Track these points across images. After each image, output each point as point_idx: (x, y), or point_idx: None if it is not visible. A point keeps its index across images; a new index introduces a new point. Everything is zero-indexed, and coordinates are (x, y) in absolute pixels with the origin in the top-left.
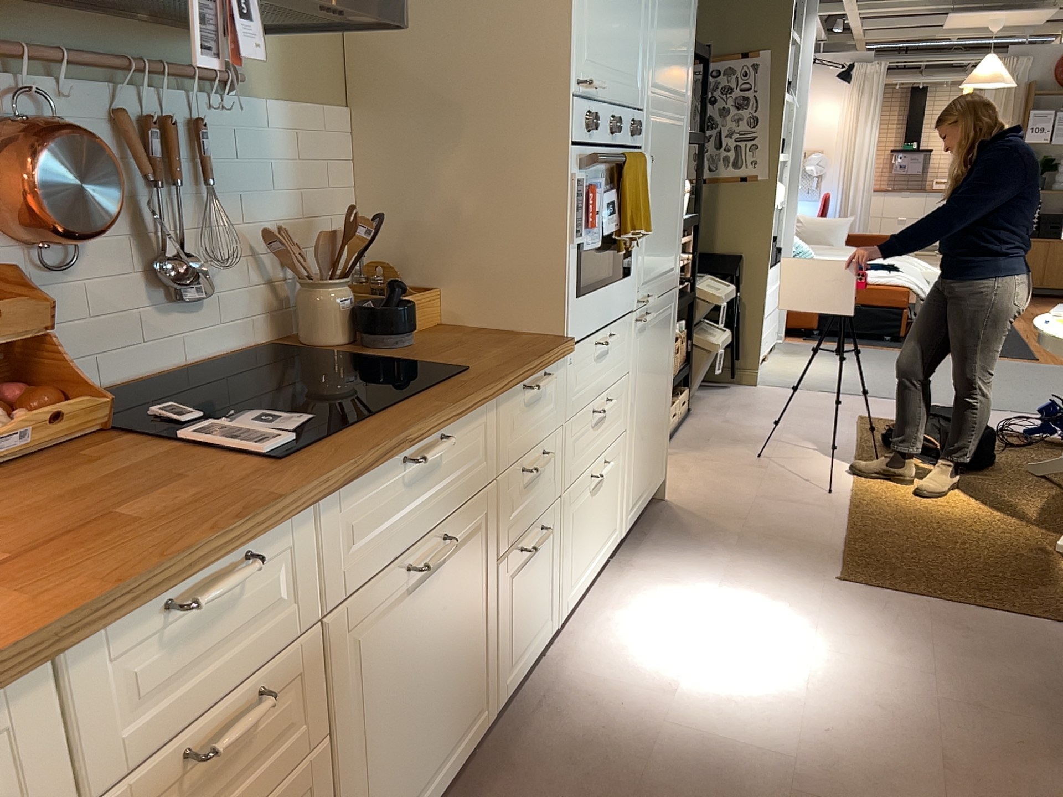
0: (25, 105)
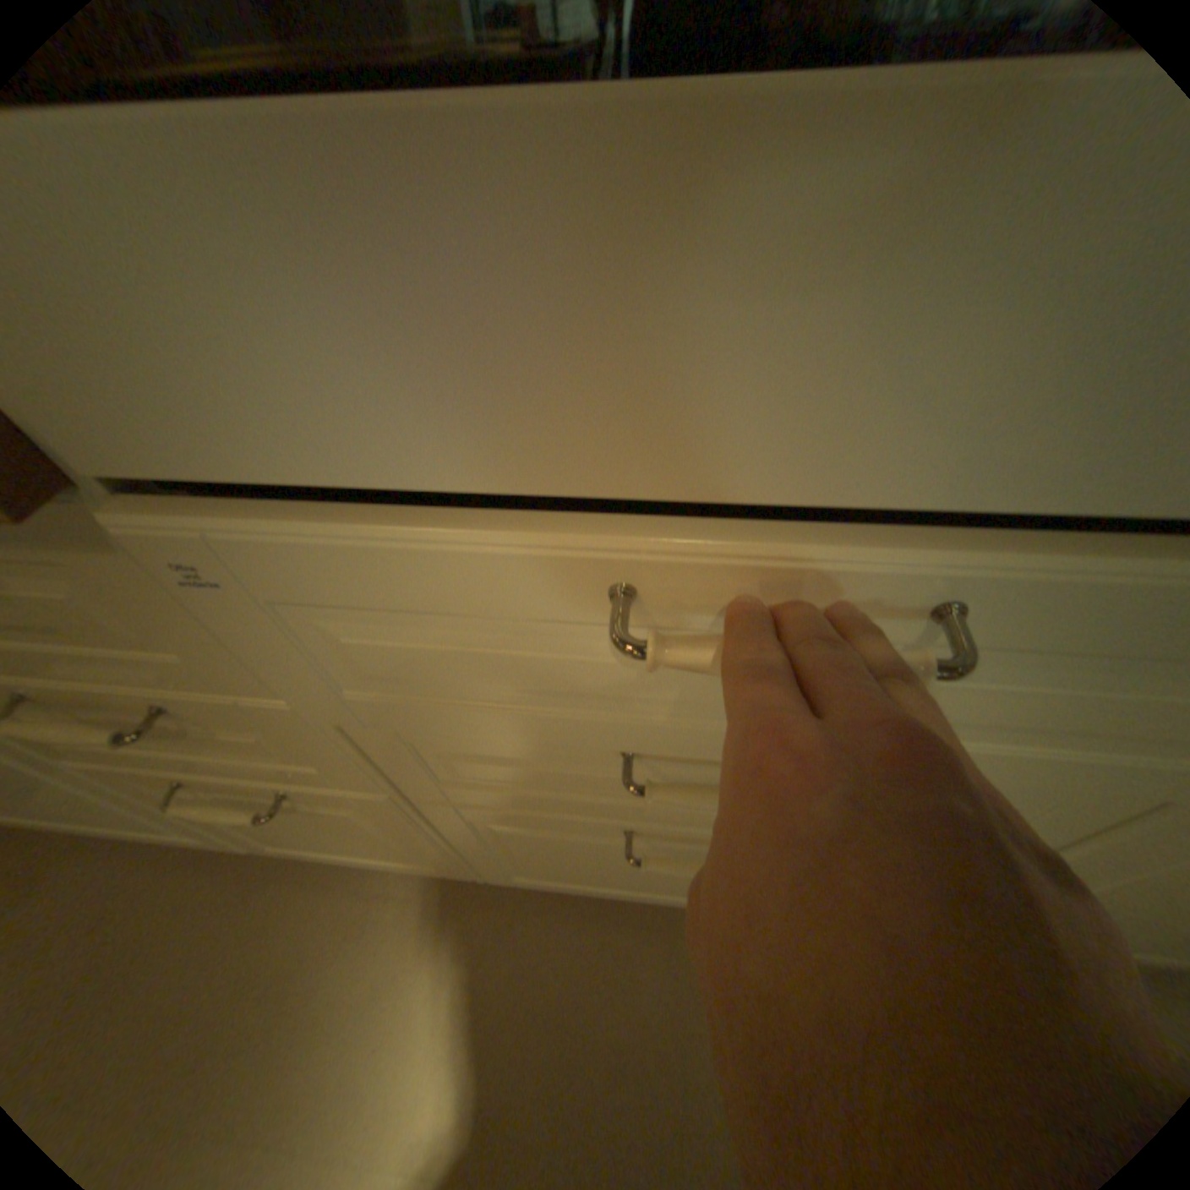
0: None
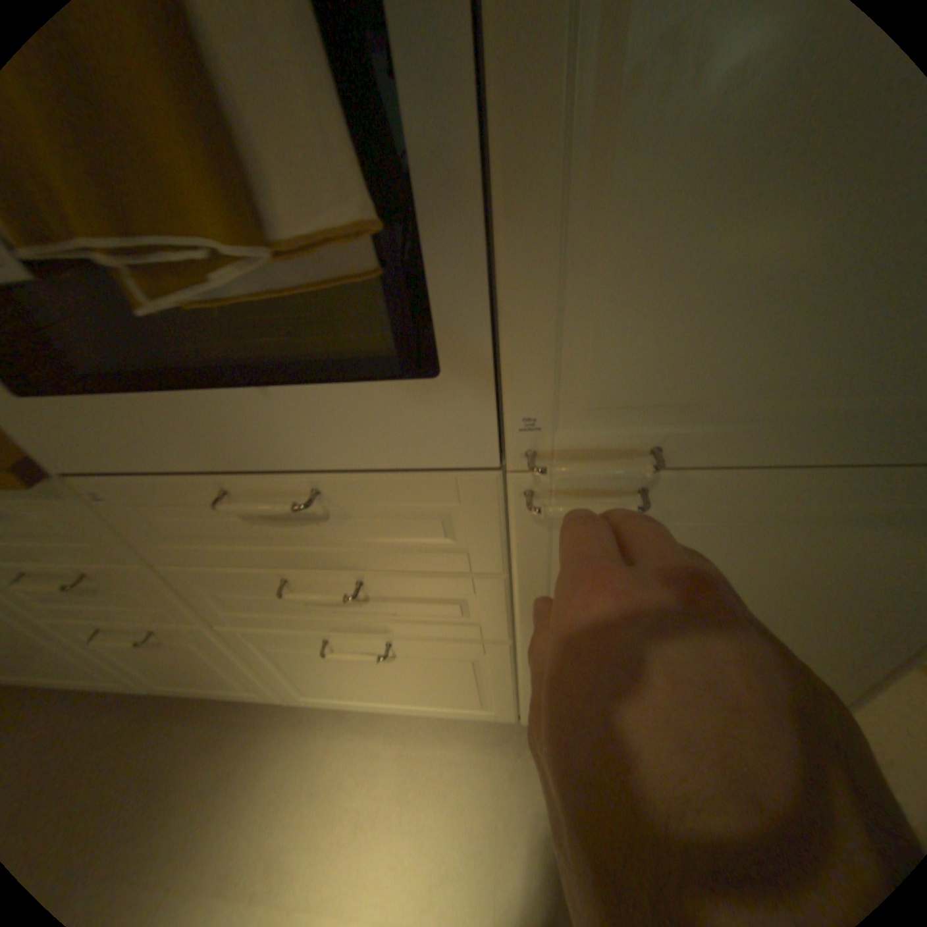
0: None
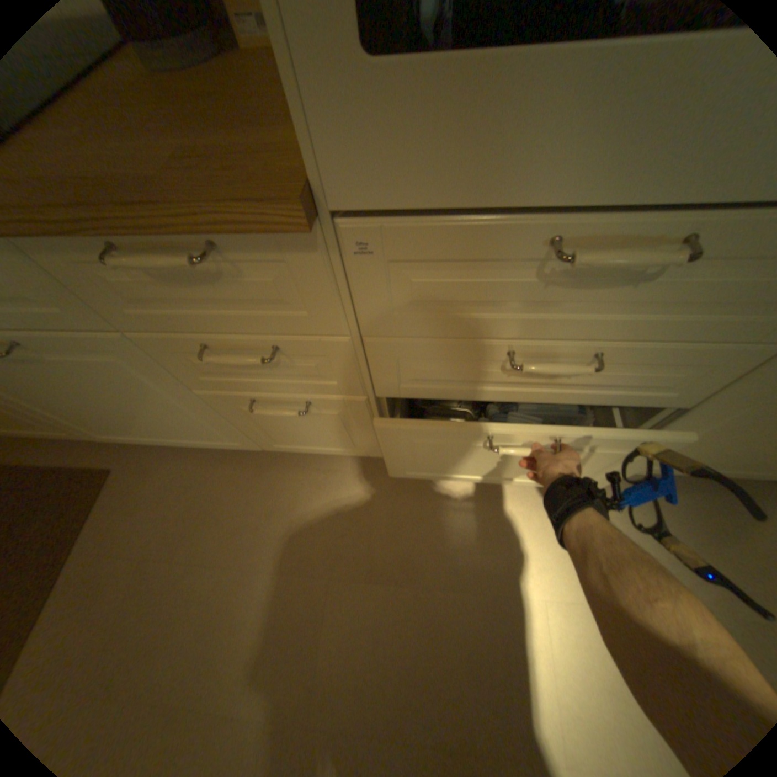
0: None
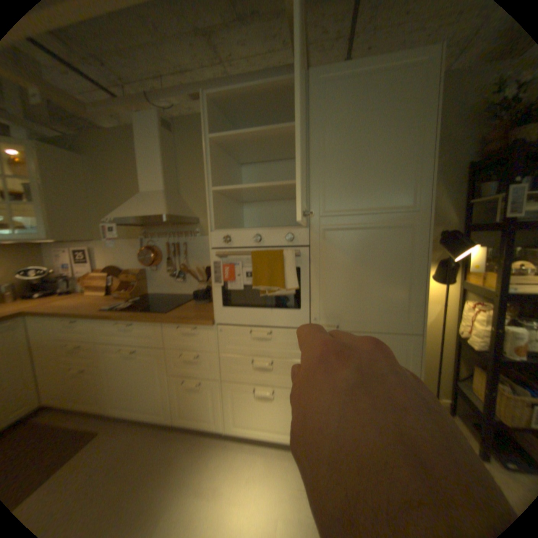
0: (152, 242)
